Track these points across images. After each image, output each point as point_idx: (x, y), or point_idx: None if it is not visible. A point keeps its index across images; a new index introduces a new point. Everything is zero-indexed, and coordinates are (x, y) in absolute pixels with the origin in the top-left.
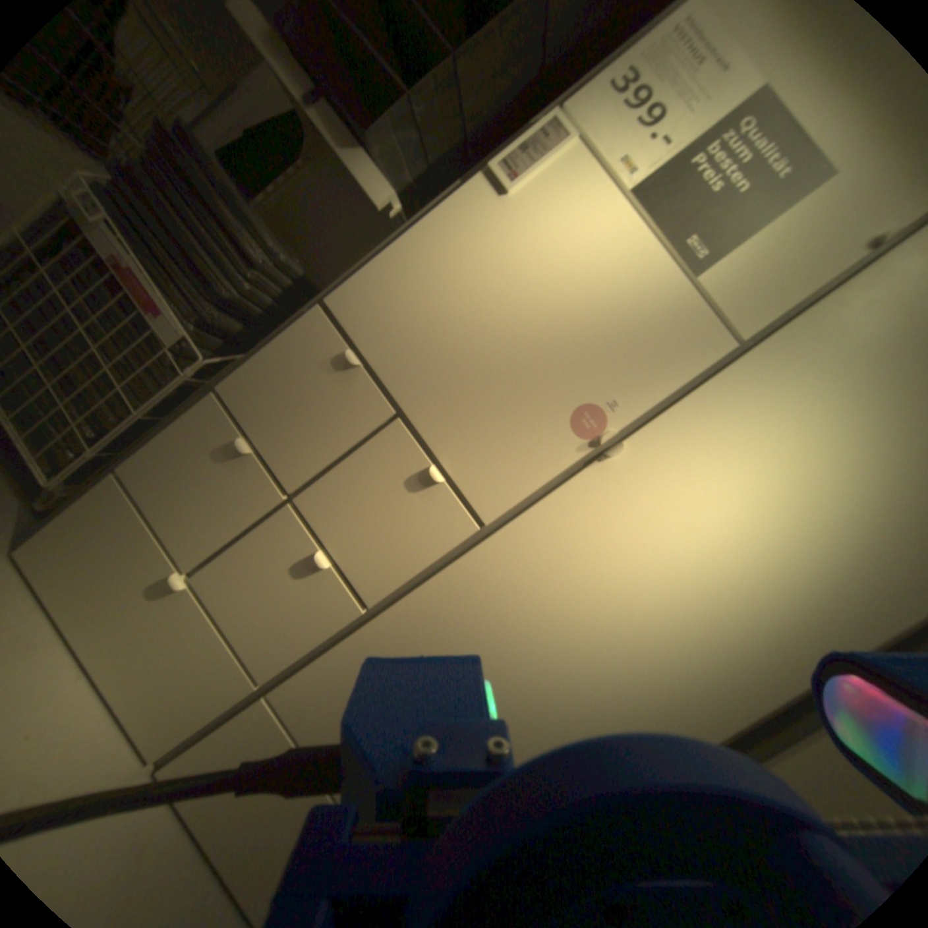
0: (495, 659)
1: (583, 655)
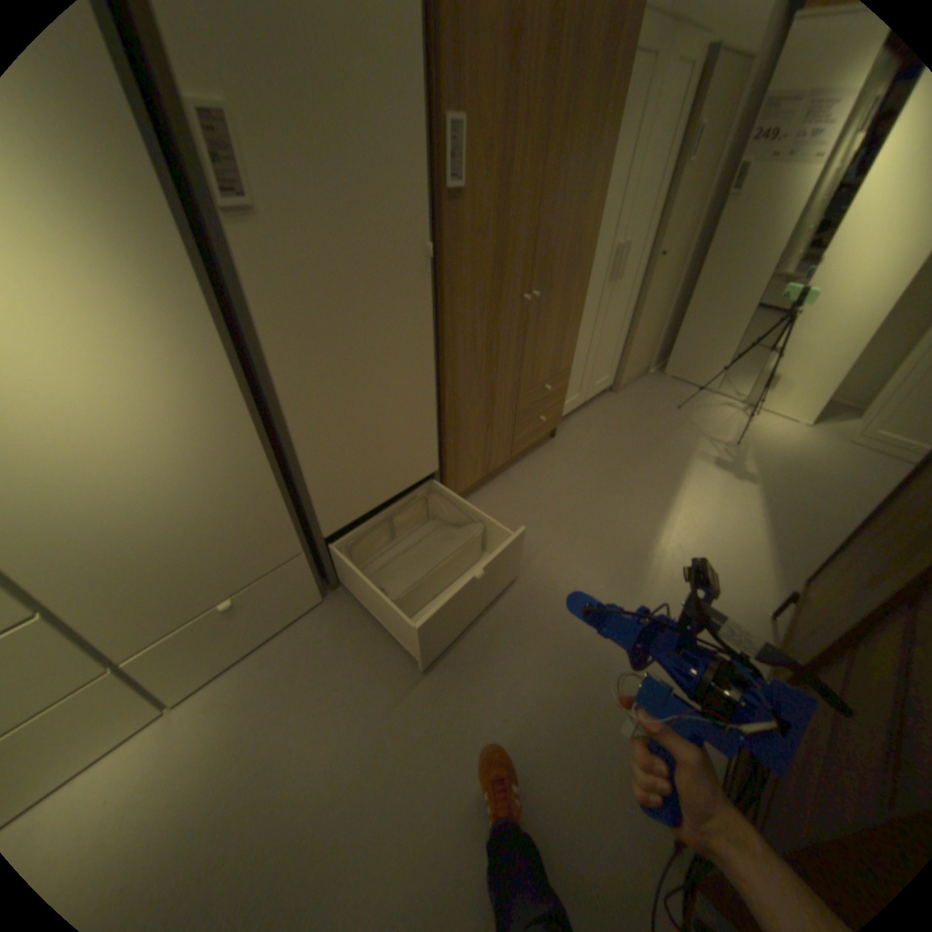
0: (111, 515)
1: (122, 449)
